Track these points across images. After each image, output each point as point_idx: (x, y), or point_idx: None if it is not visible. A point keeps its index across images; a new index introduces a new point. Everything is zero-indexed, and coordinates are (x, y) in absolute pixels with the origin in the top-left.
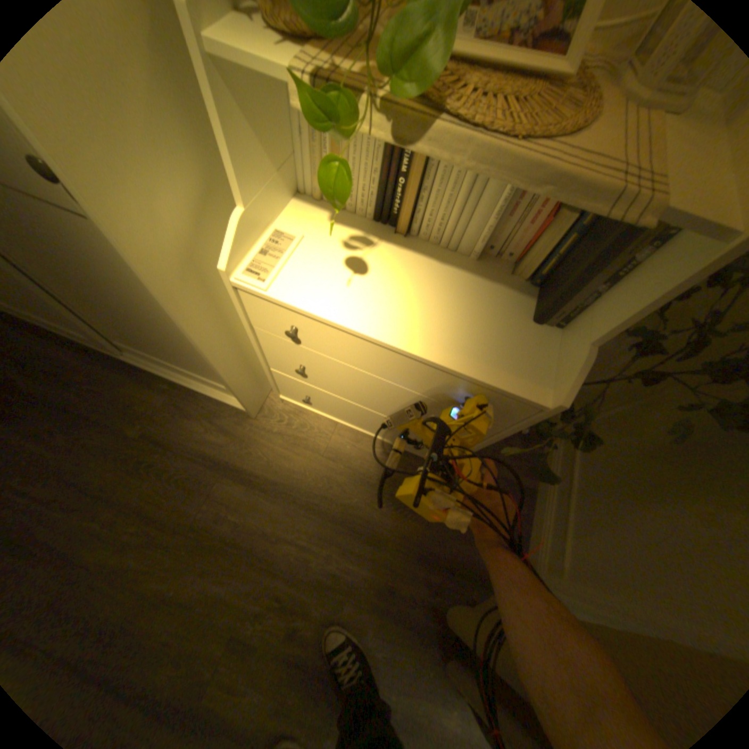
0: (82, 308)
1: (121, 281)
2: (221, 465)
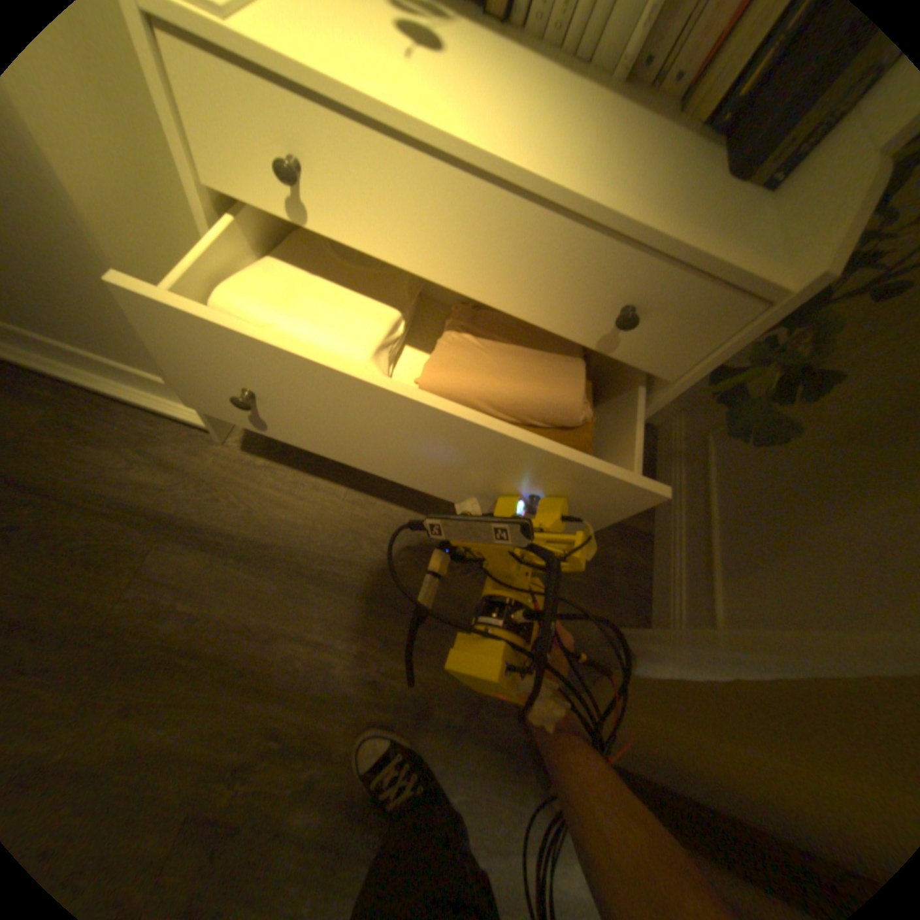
0: None
1: None
2: (163, 520)
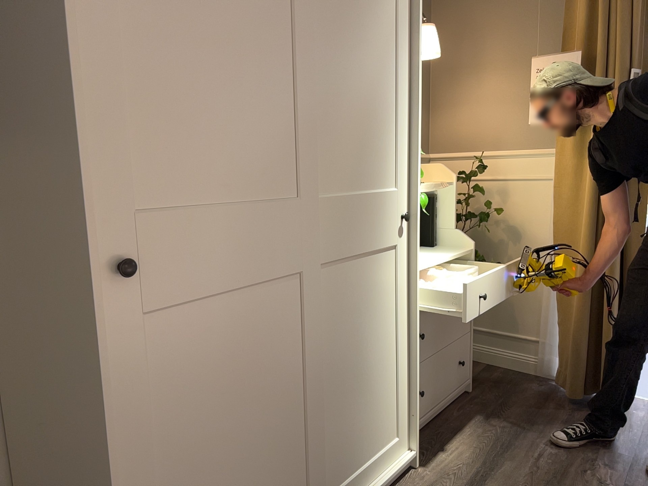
0: (328, 424)
1: (386, 304)
2: None
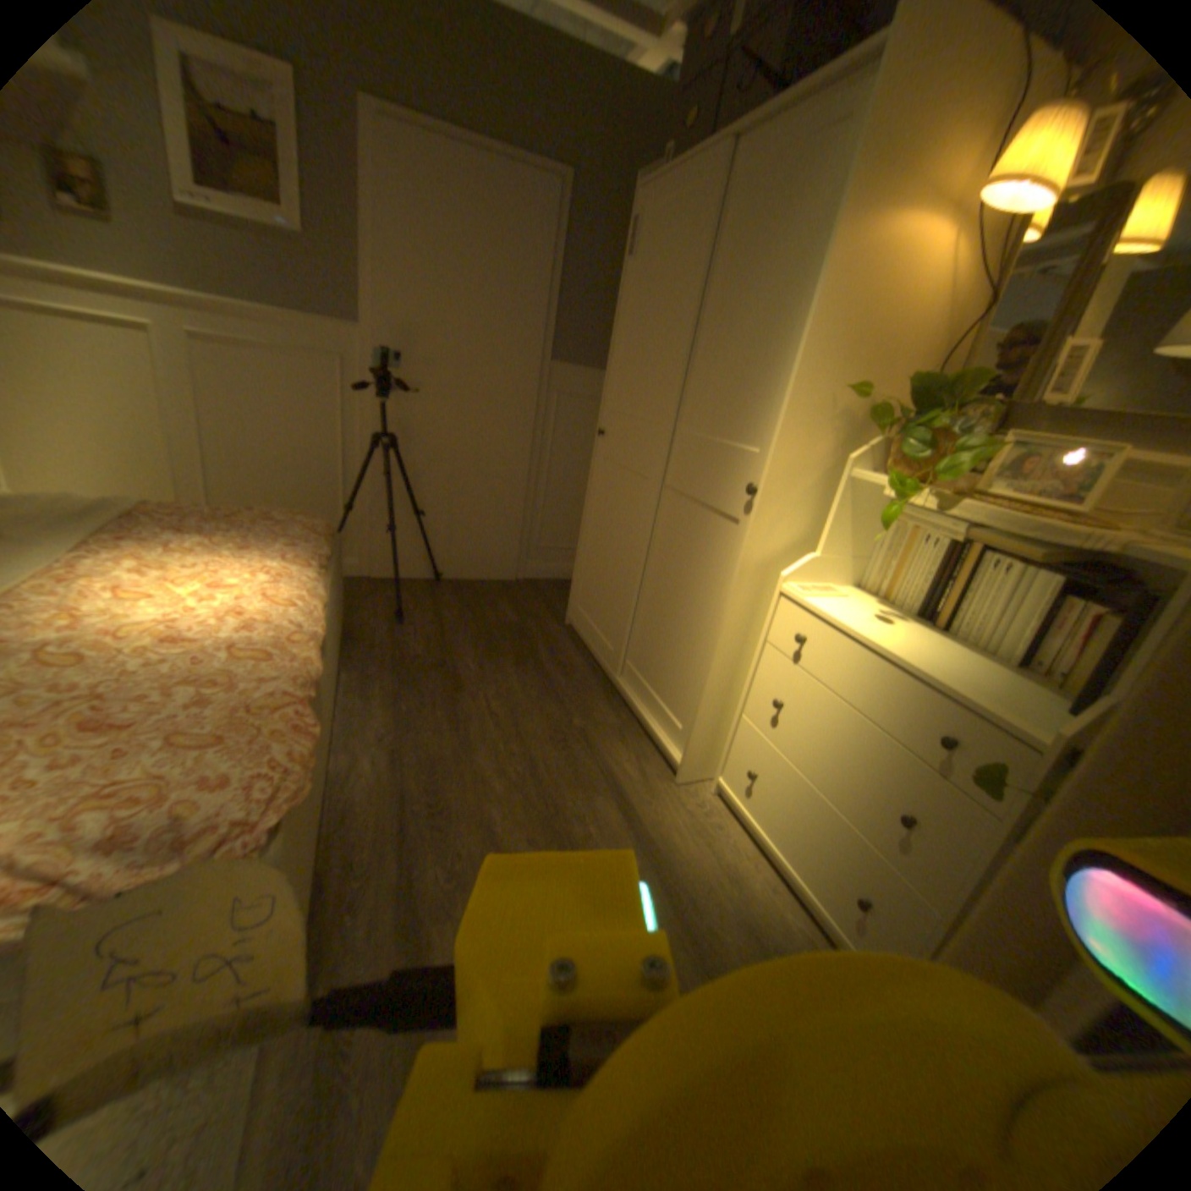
0: (643, 615)
1: (709, 575)
2: (618, 790)
